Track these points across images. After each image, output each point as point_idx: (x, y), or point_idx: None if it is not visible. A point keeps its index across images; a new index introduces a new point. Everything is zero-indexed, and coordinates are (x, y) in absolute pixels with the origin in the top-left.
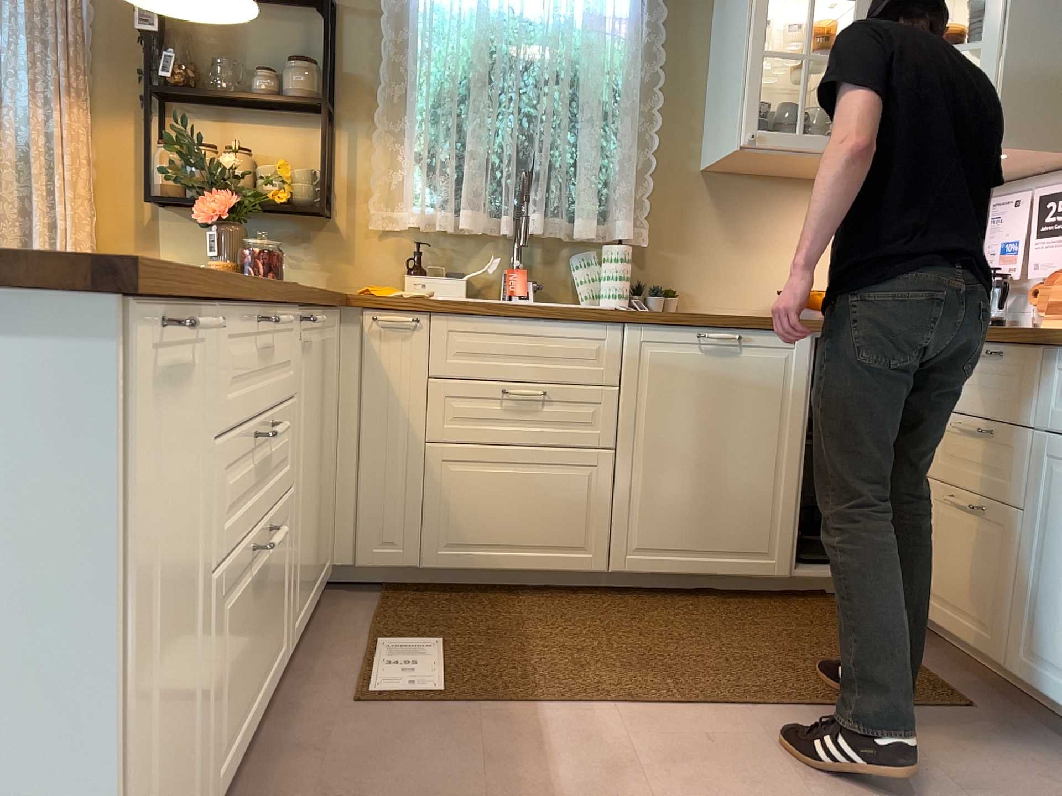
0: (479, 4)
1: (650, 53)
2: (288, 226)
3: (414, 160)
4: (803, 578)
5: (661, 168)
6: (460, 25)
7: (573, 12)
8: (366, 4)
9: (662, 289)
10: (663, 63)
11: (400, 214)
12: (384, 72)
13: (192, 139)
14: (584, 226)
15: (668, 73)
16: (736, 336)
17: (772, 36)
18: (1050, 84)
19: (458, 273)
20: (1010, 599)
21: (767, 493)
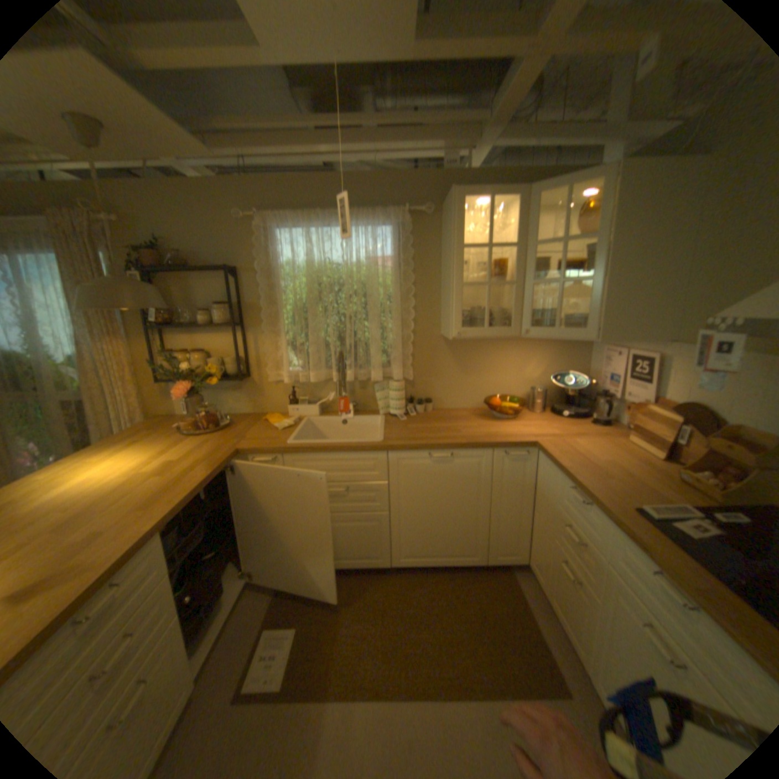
0: (307, 262)
1: (406, 277)
2: (229, 383)
3: (285, 347)
4: (493, 567)
5: (418, 336)
6: (300, 272)
7: (359, 260)
8: (250, 265)
9: (421, 402)
10: (413, 282)
11: (282, 373)
12: (263, 303)
13: (167, 353)
14: (375, 377)
15: (418, 284)
16: (447, 456)
17: (475, 258)
18: (636, 303)
19: (314, 402)
20: (592, 645)
21: (471, 529)
